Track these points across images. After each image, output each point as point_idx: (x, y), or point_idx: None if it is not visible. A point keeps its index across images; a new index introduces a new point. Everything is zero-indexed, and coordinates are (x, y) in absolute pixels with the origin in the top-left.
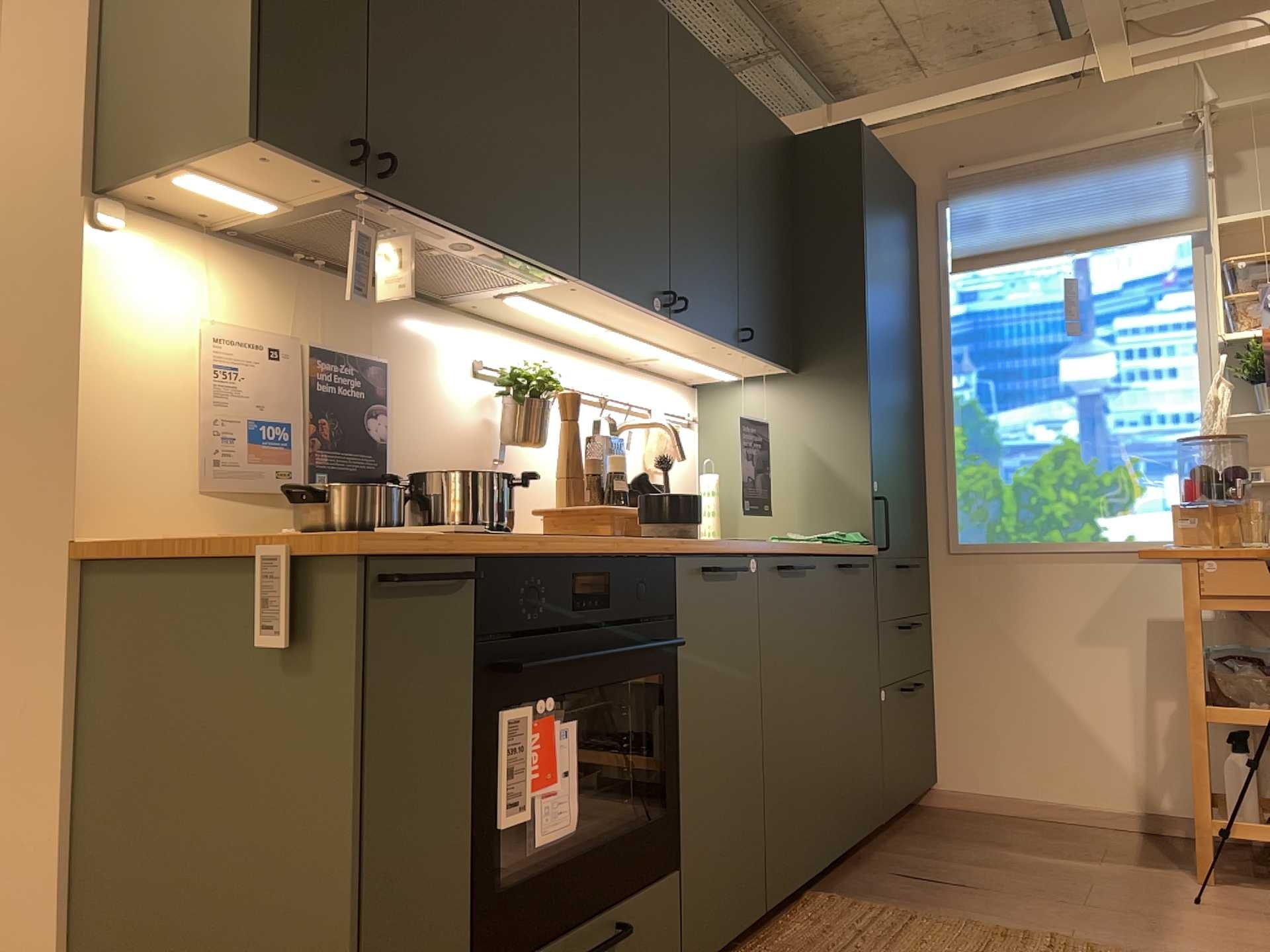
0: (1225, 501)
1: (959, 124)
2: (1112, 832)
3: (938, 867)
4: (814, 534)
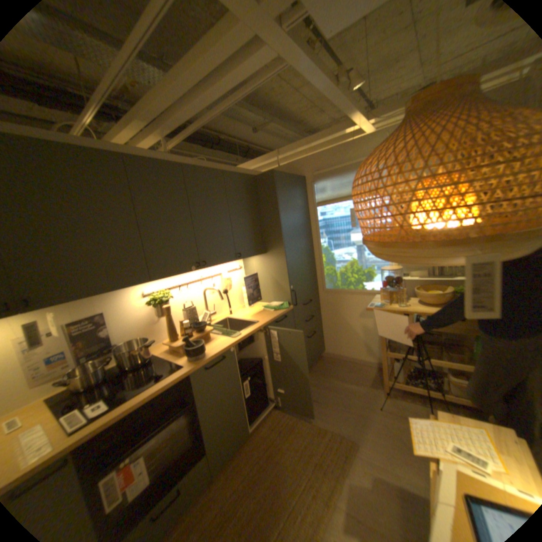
0: (395, 289)
1: (316, 154)
2: (369, 369)
3: (314, 392)
4: (275, 302)
